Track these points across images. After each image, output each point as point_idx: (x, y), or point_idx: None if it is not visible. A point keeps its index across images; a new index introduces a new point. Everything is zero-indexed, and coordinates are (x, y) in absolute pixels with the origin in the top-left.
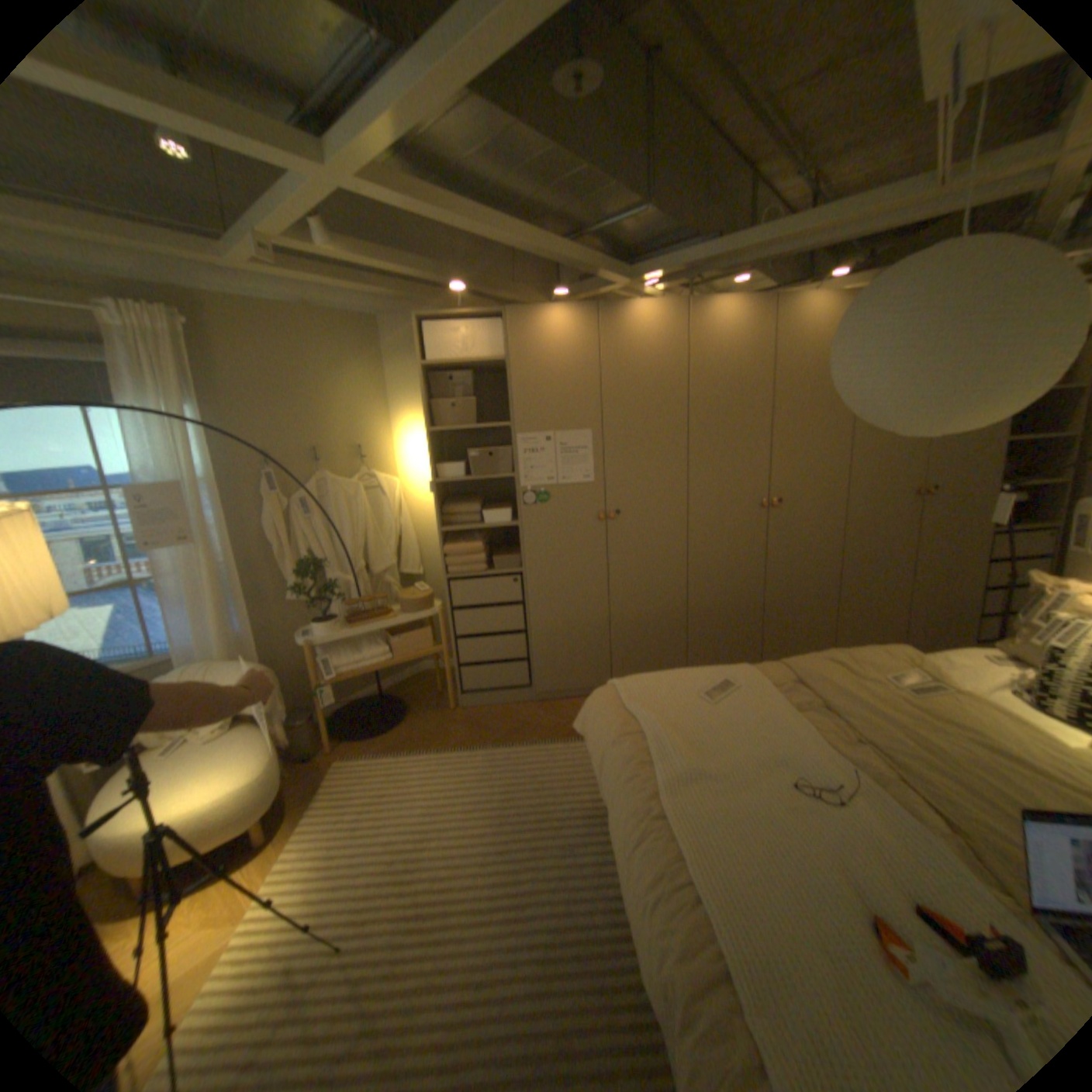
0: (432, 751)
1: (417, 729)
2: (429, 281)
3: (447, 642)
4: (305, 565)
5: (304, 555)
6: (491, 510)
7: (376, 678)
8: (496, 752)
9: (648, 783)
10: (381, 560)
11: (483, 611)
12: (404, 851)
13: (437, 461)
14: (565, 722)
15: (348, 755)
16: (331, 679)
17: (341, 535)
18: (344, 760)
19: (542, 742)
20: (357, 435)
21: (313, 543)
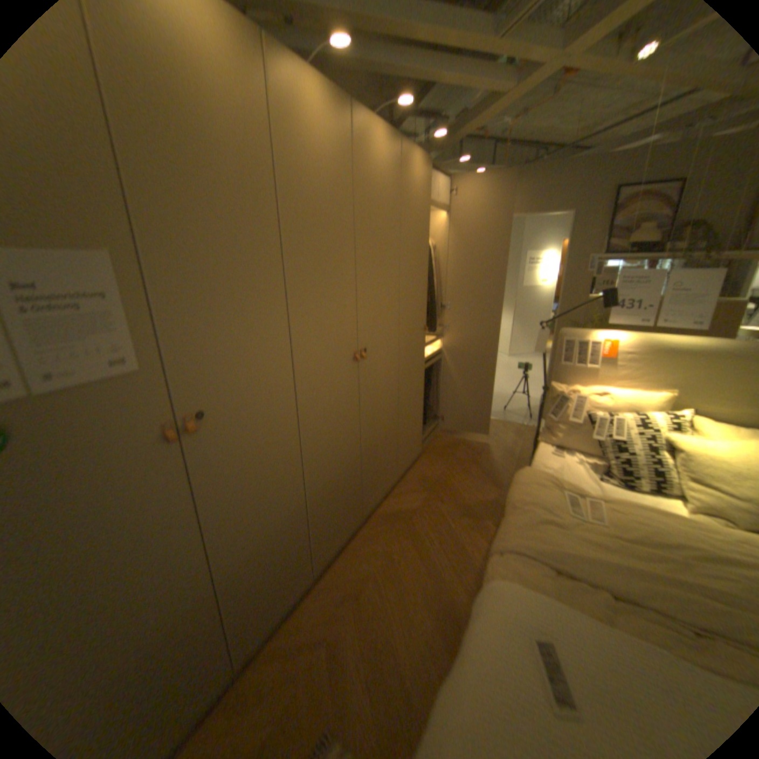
0: None
1: None
2: None
3: None
4: None
5: None
6: None
7: None
8: None
9: None
10: None
11: None
12: None
13: None
14: None
15: None
16: None
17: None
18: None
19: None
20: None
21: None
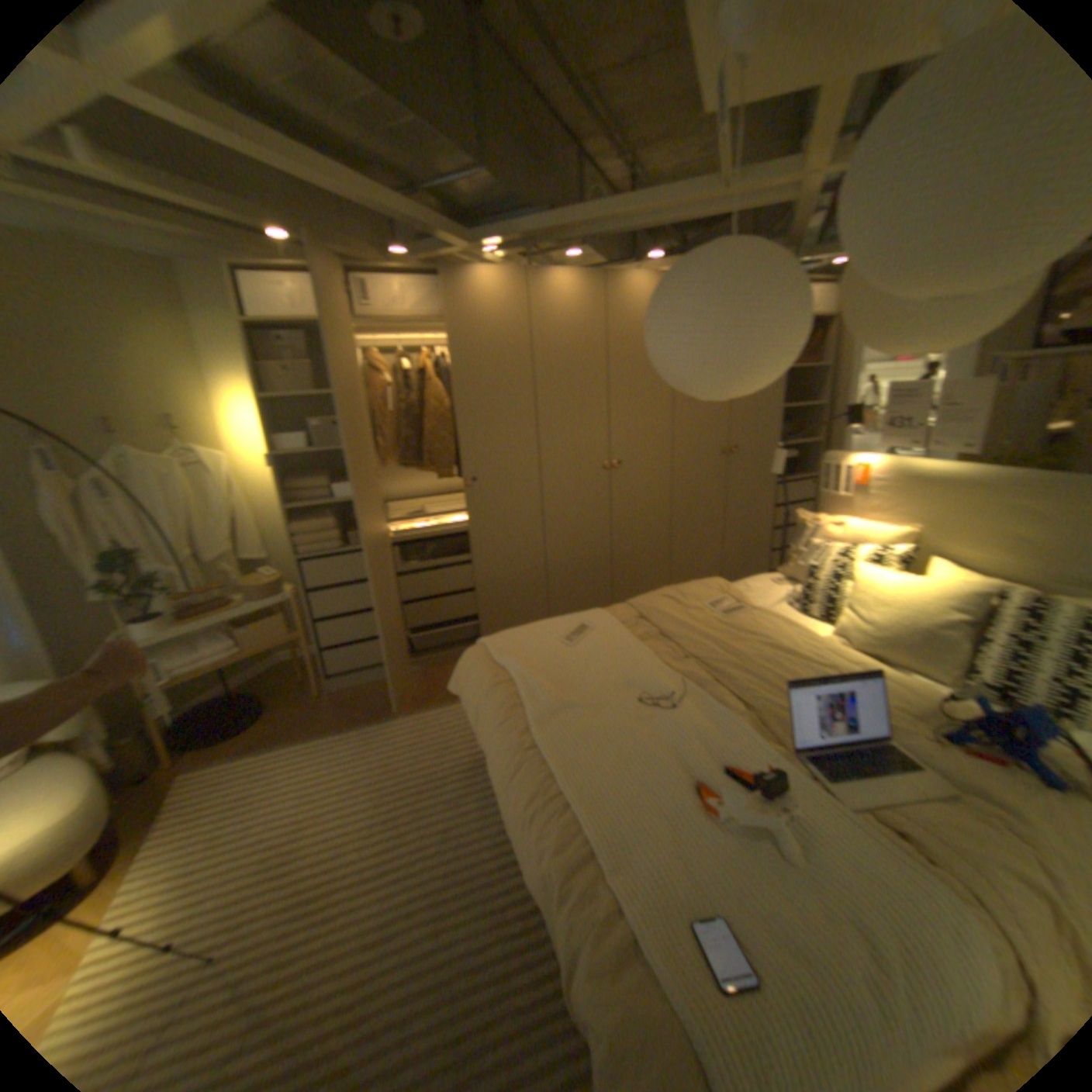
0: (296, 742)
1: (276, 724)
2: (237, 223)
3: (301, 627)
4: (107, 558)
5: (103, 547)
6: (339, 483)
7: (218, 679)
8: (368, 730)
9: (517, 722)
10: (209, 546)
11: (340, 590)
12: (276, 845)
13: (268, 432)
14: (437, 689)
15: (192, 766)
16: (159, 686)
17: (152, 520)
18: (188, 772)
19: (415, 712)
20: (160, 402)
21: (113, 532)
